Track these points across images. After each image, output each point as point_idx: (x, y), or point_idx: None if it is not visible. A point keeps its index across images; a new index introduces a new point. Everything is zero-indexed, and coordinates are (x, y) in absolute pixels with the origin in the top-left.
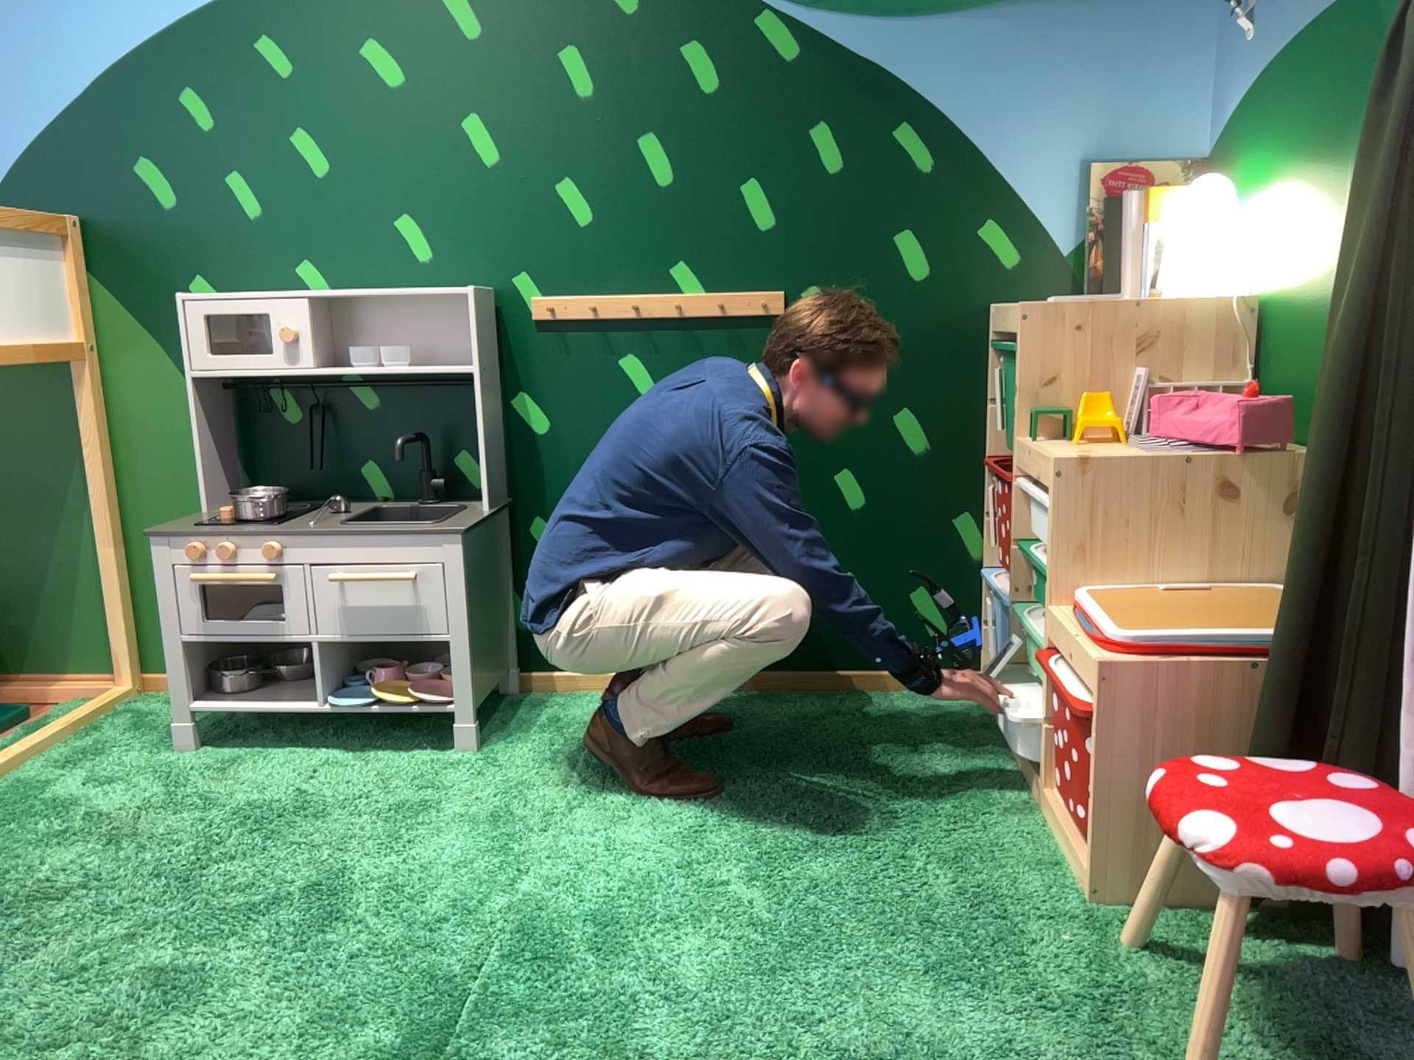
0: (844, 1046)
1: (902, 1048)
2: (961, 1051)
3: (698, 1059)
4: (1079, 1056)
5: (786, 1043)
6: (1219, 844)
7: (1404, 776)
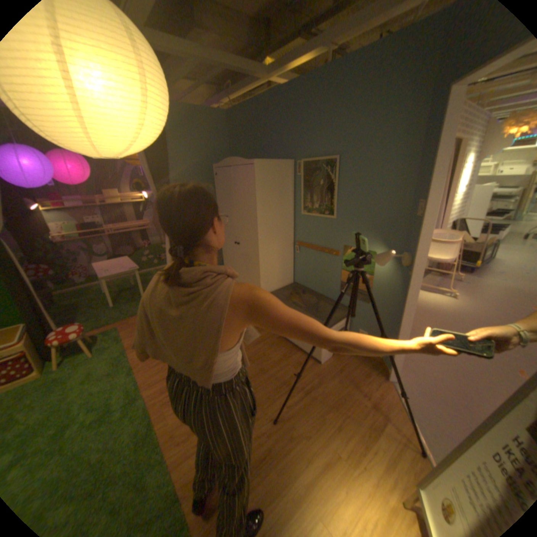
0: (83, 386)
1: (83, 381)
2: (83, 376)
3: (89, 398)
4: (83, 367)
5: (84, 391)
6: (74, 336)
7: (53, 329)
